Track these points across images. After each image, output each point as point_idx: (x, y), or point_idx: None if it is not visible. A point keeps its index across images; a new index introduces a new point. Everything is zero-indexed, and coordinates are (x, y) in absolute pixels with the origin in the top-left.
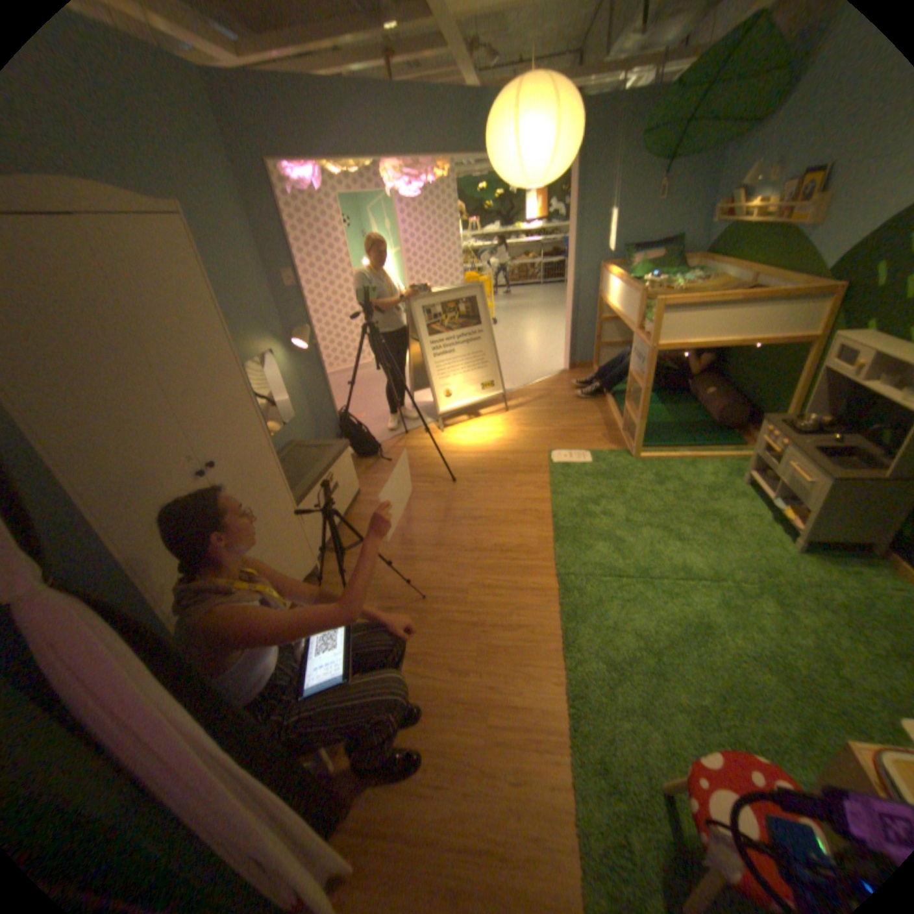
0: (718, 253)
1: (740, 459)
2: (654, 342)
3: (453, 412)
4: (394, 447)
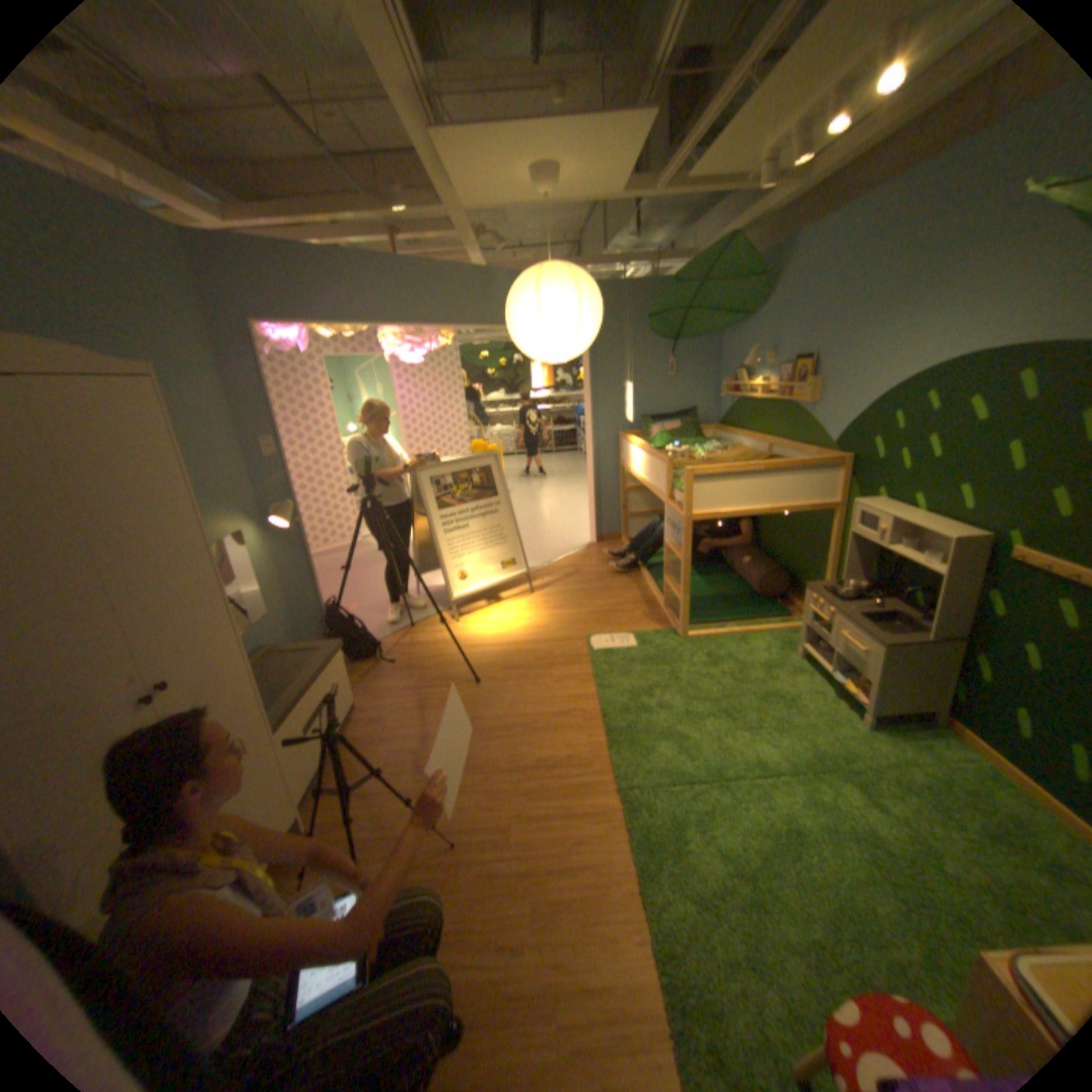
0: (729, 425)
1: (789, 631)
2: (687, 512)
3: (468, 597)
4: (396, 646)
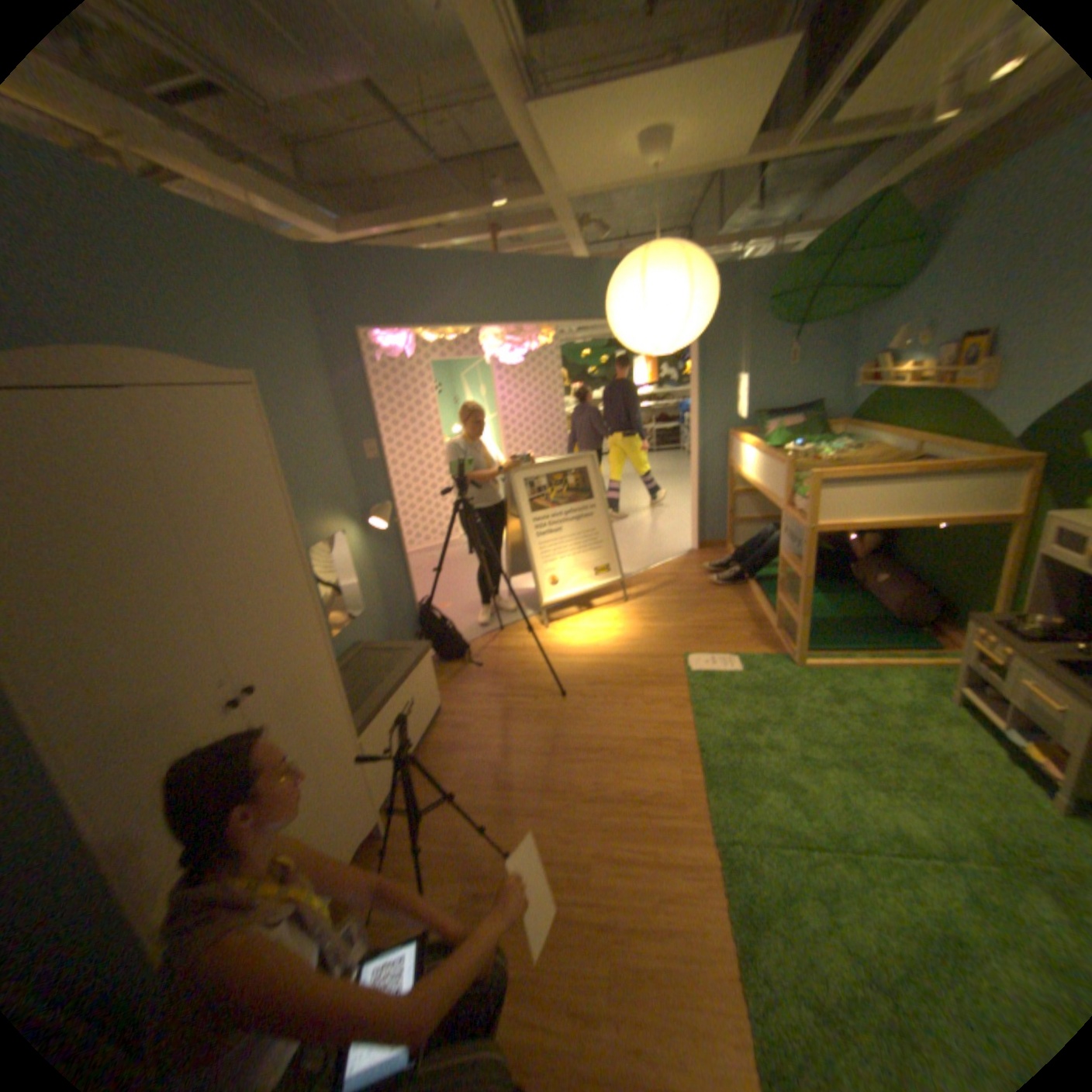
0: (866, 419)
1: (941, 669)
2: (811, 521)
3: (559, 601)
4: (486, 647)
